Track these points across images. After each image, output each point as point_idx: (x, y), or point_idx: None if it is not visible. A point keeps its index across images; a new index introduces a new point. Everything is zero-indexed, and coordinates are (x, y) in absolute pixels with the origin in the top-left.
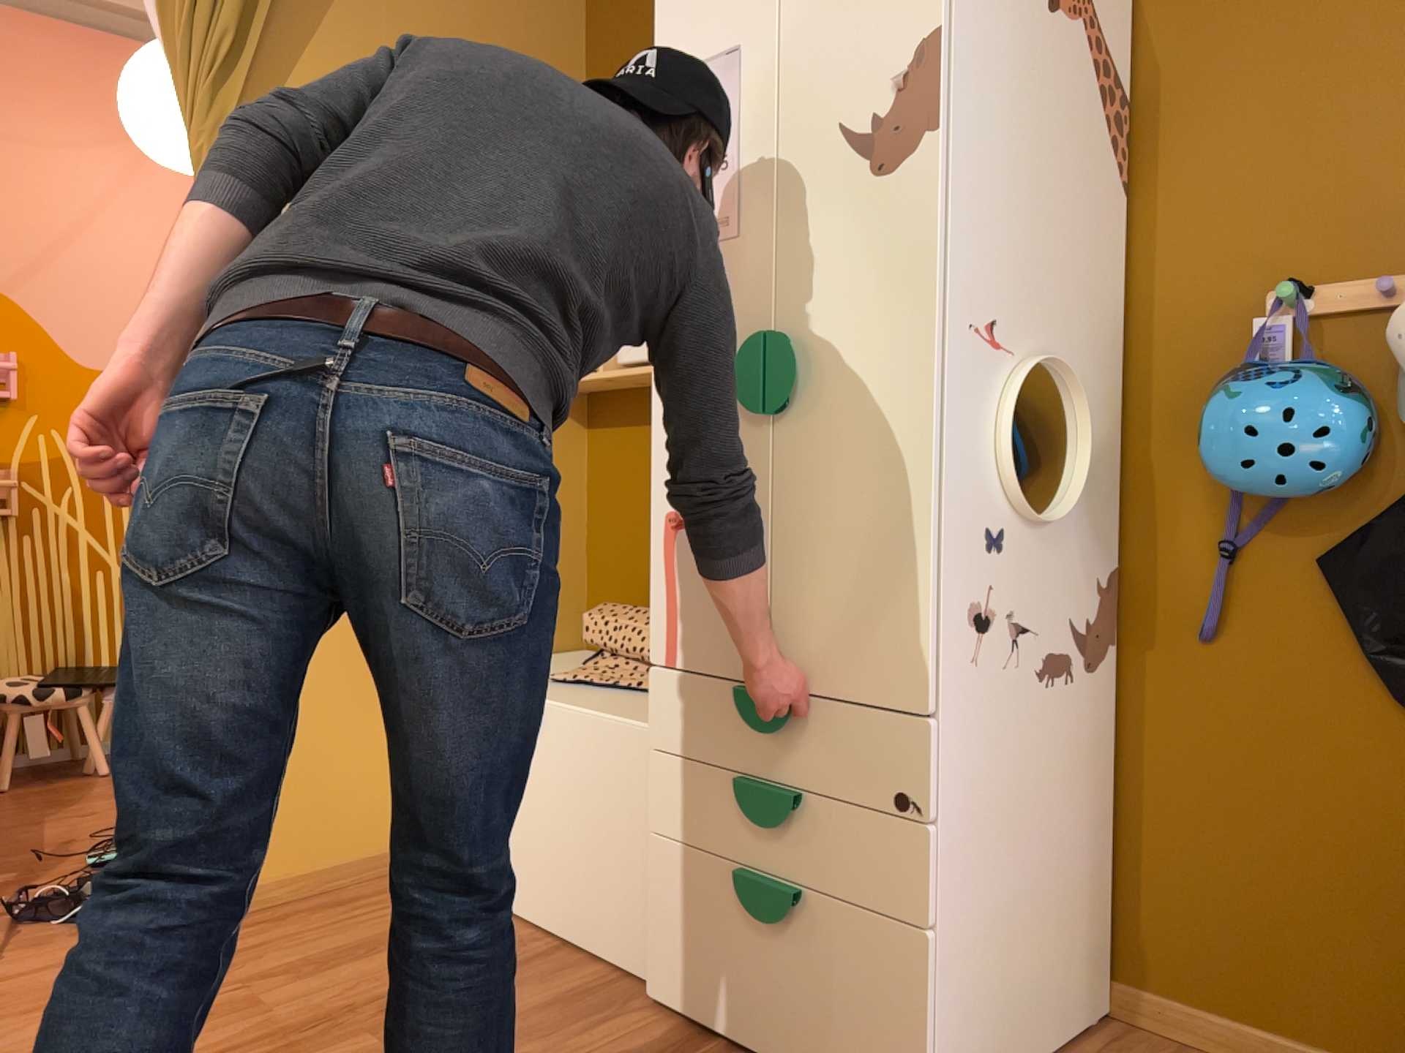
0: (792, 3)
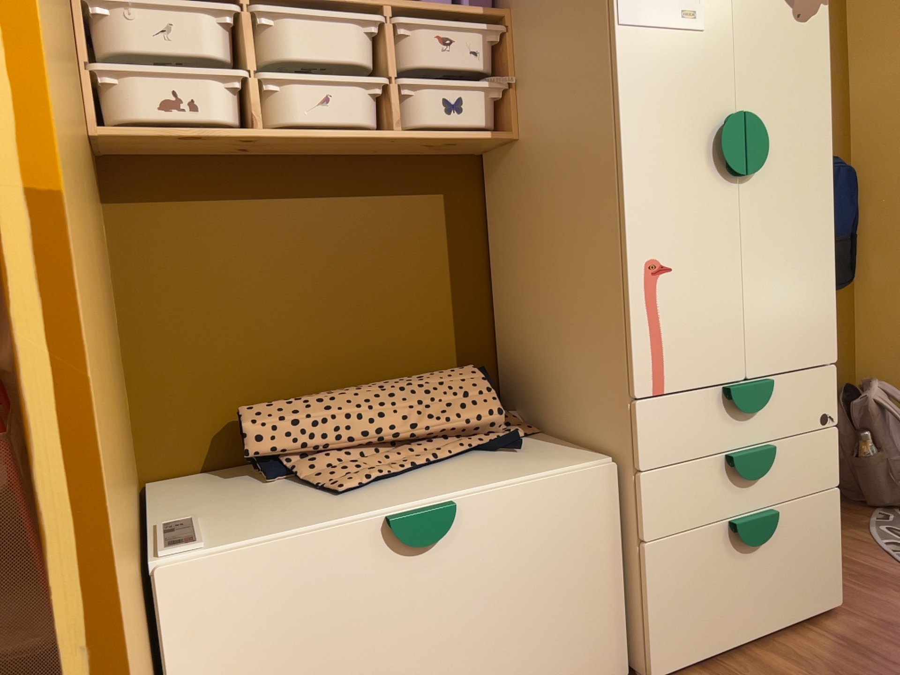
0: None
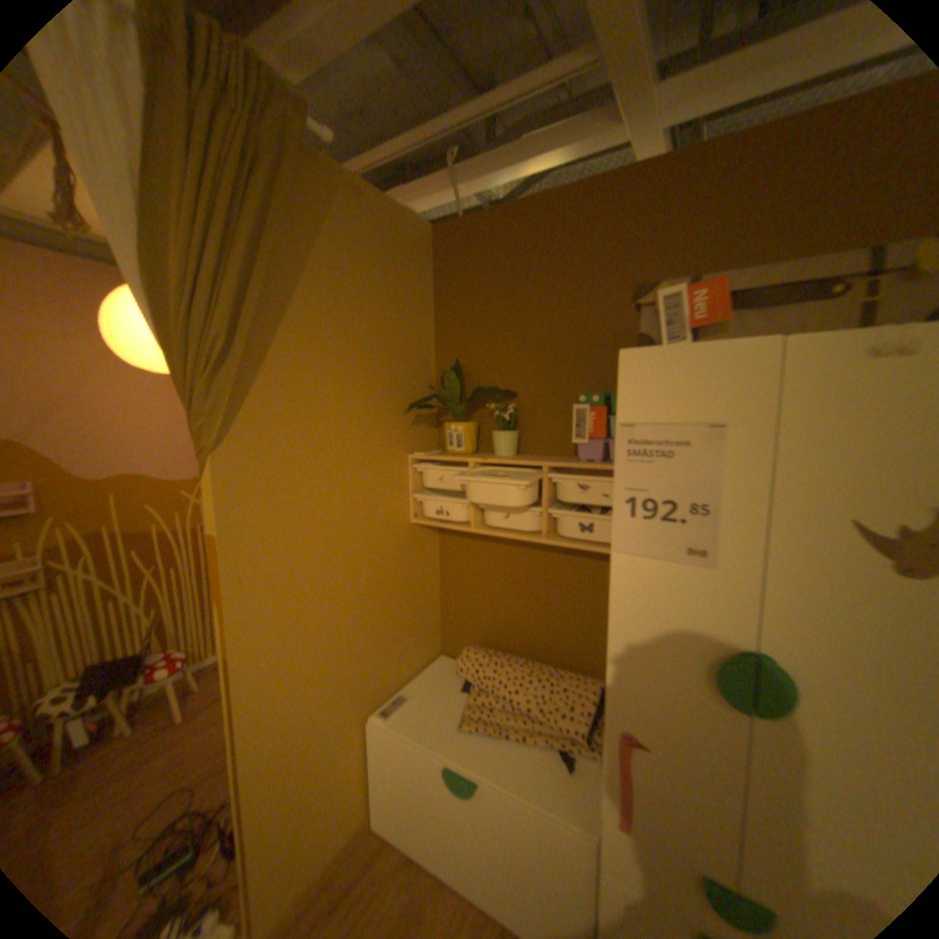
0: (796, 404)
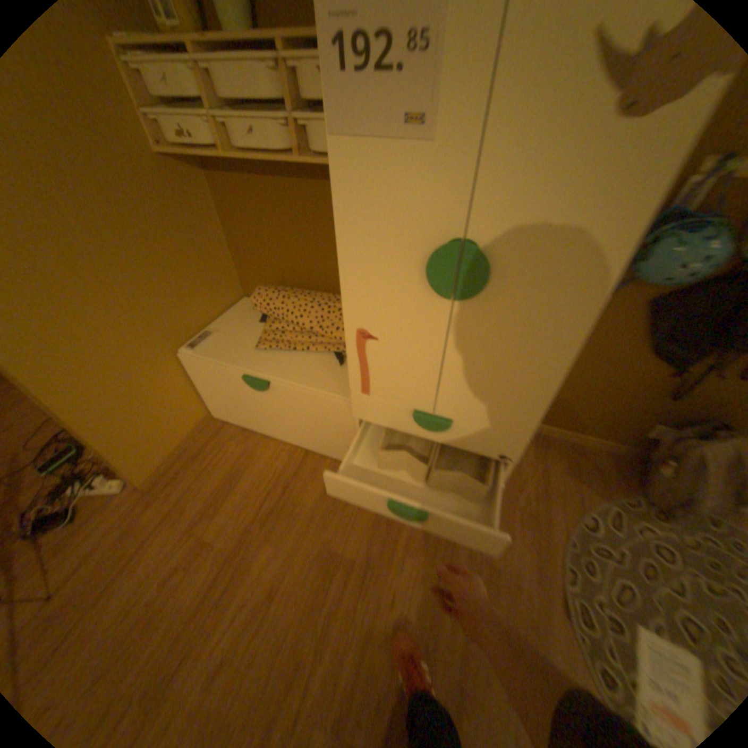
0: None
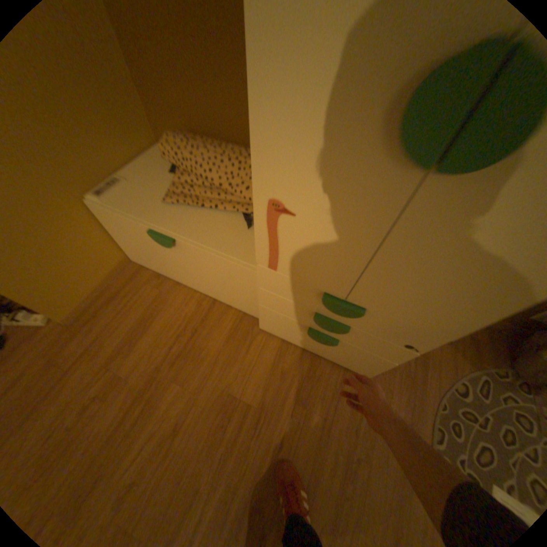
0: None
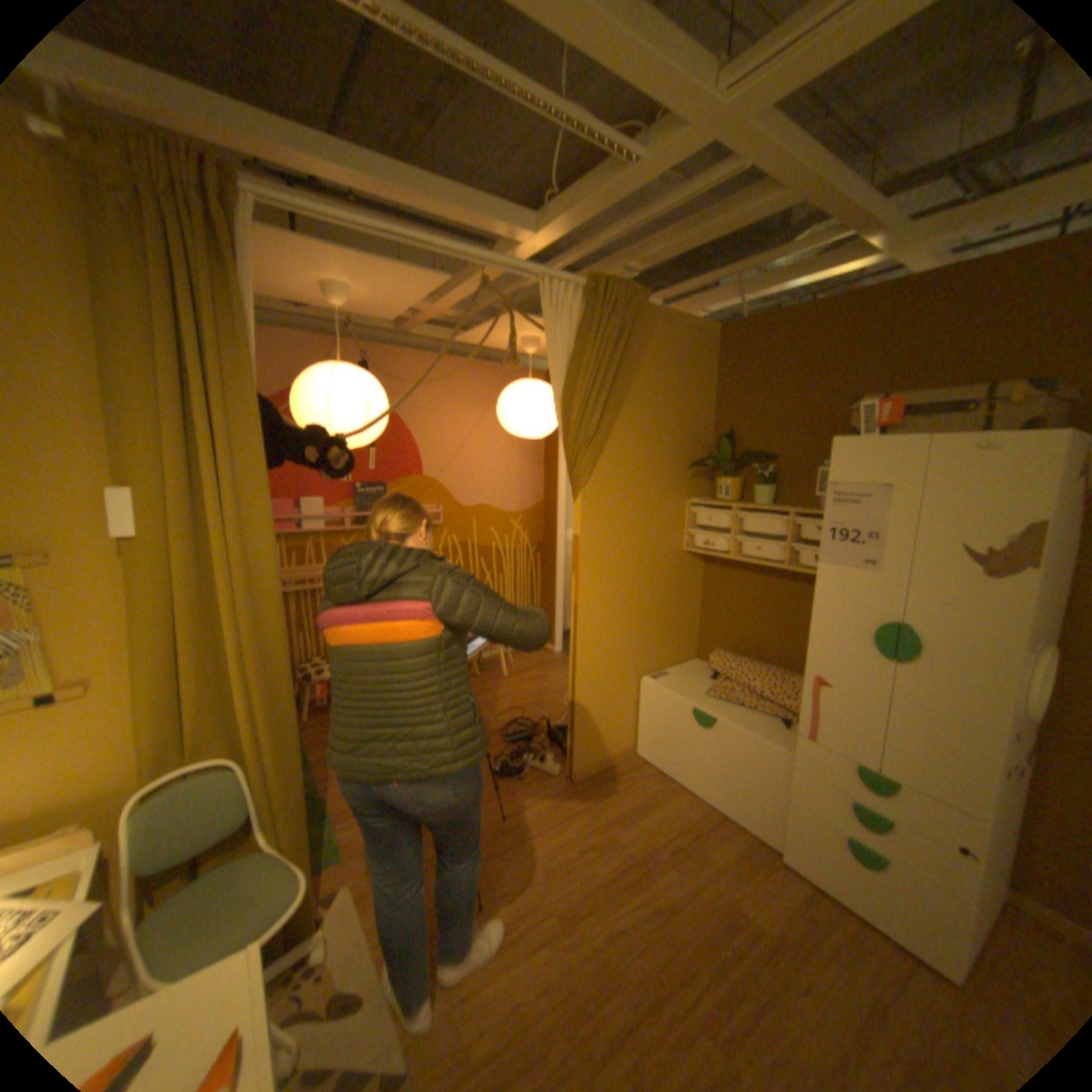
0: (935, 475)
